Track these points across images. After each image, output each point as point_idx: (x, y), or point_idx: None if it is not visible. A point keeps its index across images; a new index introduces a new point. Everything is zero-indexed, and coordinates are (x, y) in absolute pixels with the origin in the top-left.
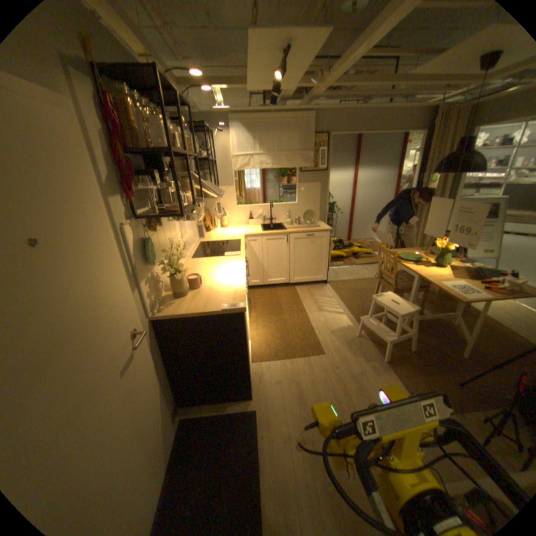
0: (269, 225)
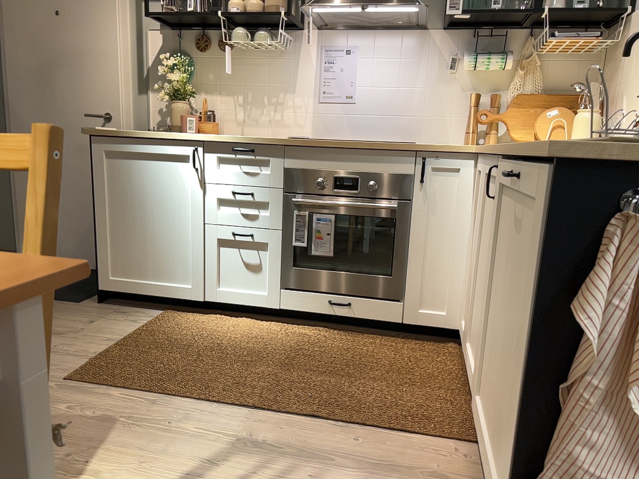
0: None
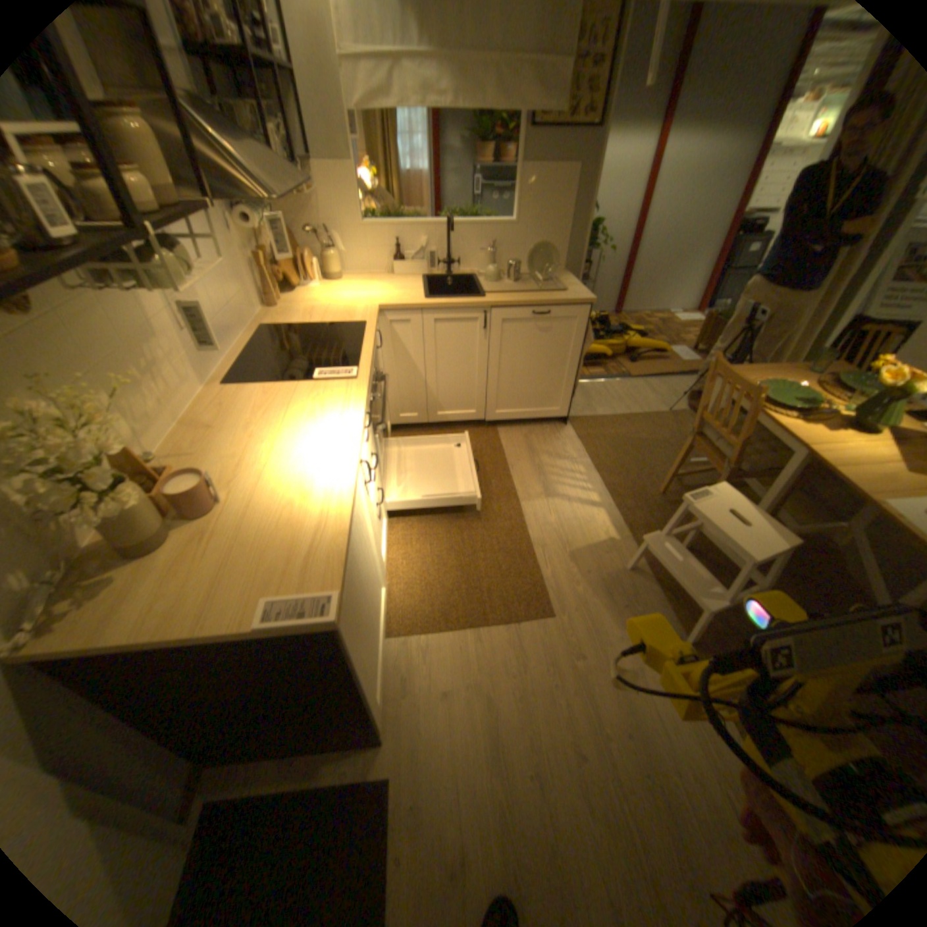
0: (443, 278)
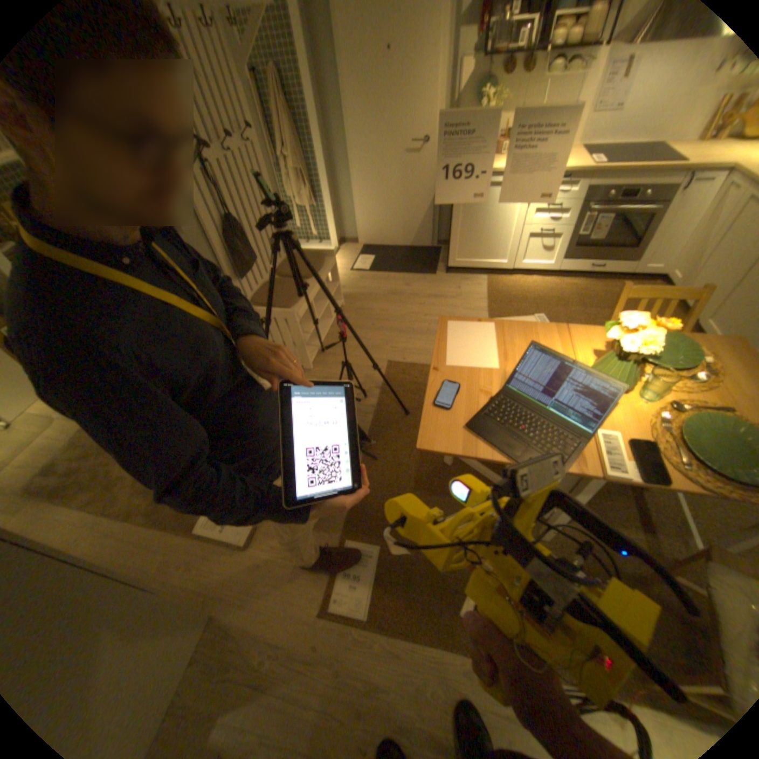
0: None
